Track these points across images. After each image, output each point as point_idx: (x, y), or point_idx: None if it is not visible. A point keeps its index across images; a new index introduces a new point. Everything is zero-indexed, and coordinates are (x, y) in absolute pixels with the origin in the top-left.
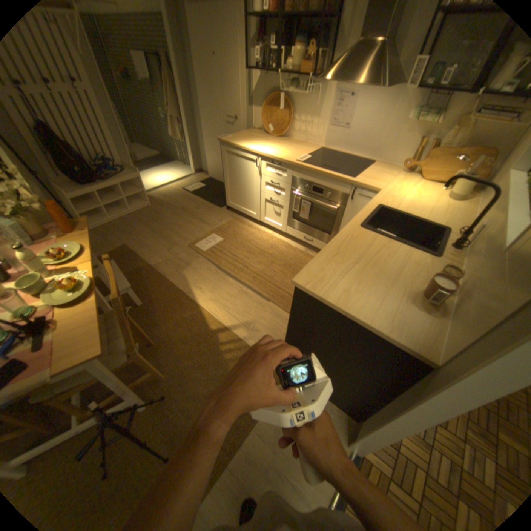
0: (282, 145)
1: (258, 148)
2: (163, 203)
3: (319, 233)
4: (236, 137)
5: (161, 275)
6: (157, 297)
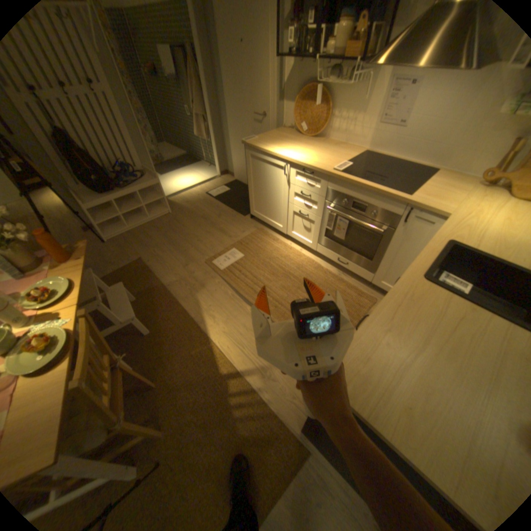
0: (317, 147)
1: (288, 152)
2: (184, 209)
3: (358, 256)
4: (263, 138)
5: (173, 297)
6: (166, 325)
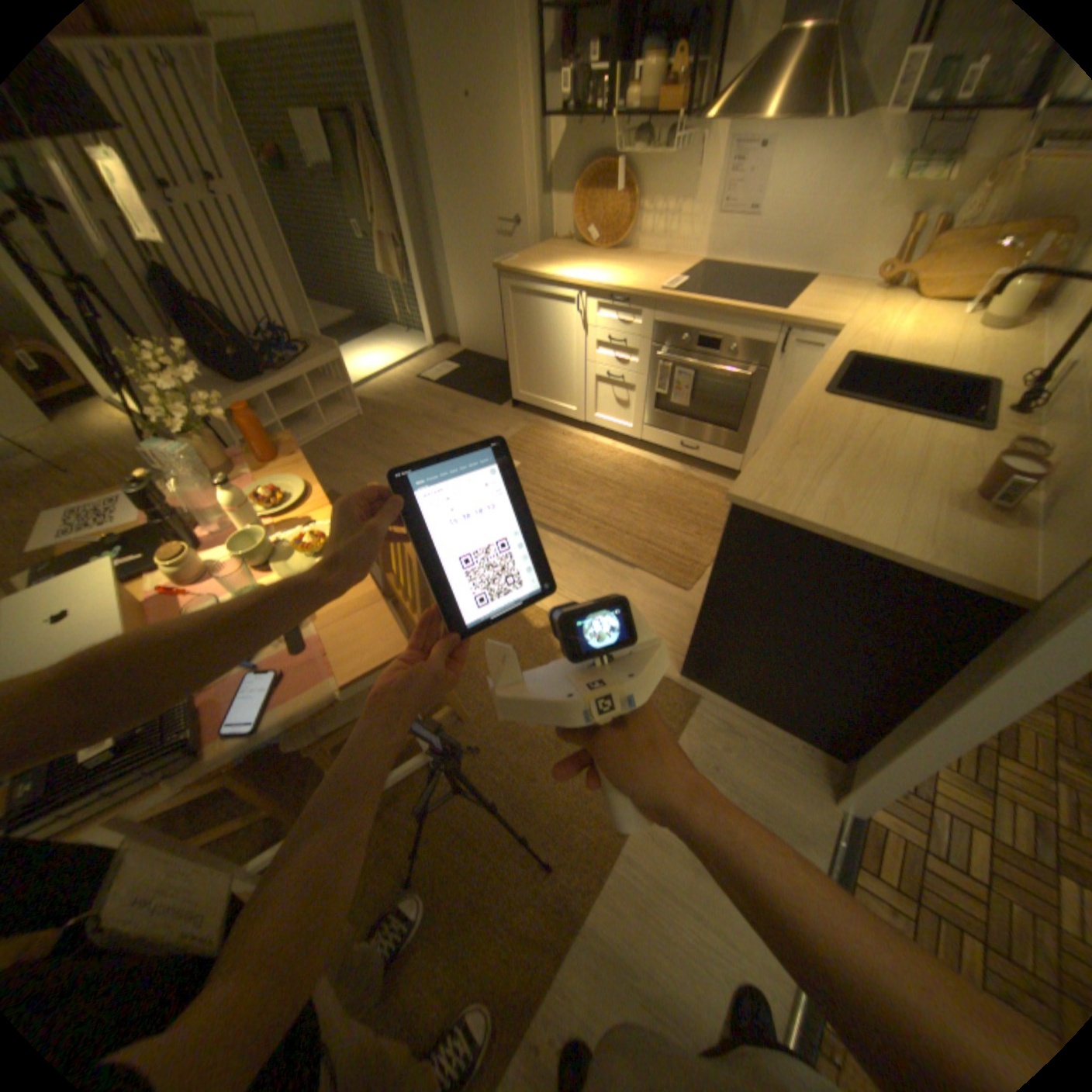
0: (622, 263)
1: (578, 274)
2: (384, 407)
3: (712, 431)
4: (527, 258)
5: None
6: None
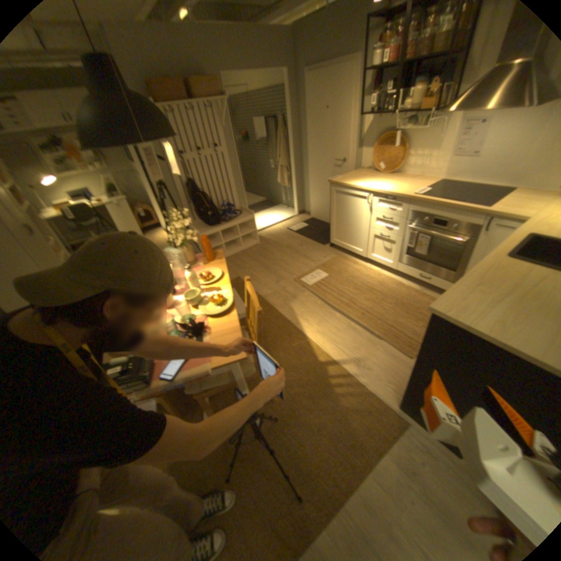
0: (395, 180)
1: (370, 185)
2: (270, 241)
3: (440, 270)
4: (346, 177)
5: (271, 305)
6: (268, 325)
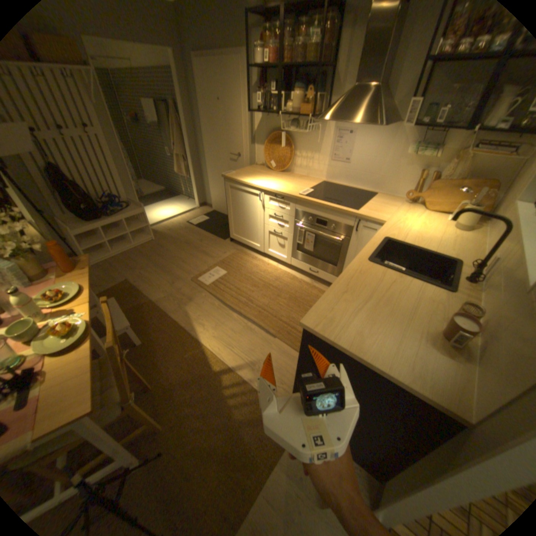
0: (284, 179)
1: (261, 183)
2: (166, 236)
3: (324, 264)
4: (239, 173)
5: (162, 311)
6: (158, 336)
